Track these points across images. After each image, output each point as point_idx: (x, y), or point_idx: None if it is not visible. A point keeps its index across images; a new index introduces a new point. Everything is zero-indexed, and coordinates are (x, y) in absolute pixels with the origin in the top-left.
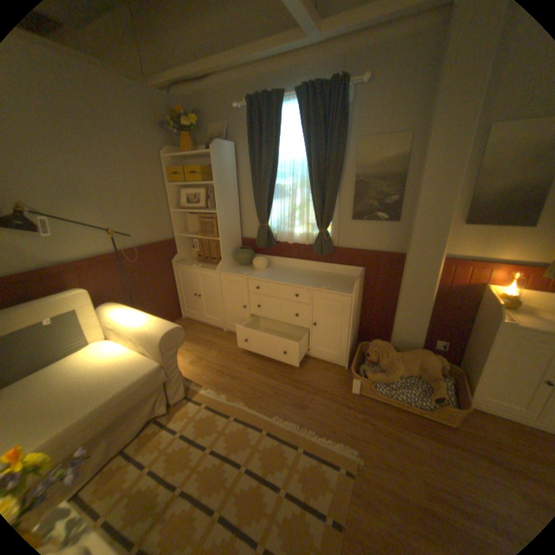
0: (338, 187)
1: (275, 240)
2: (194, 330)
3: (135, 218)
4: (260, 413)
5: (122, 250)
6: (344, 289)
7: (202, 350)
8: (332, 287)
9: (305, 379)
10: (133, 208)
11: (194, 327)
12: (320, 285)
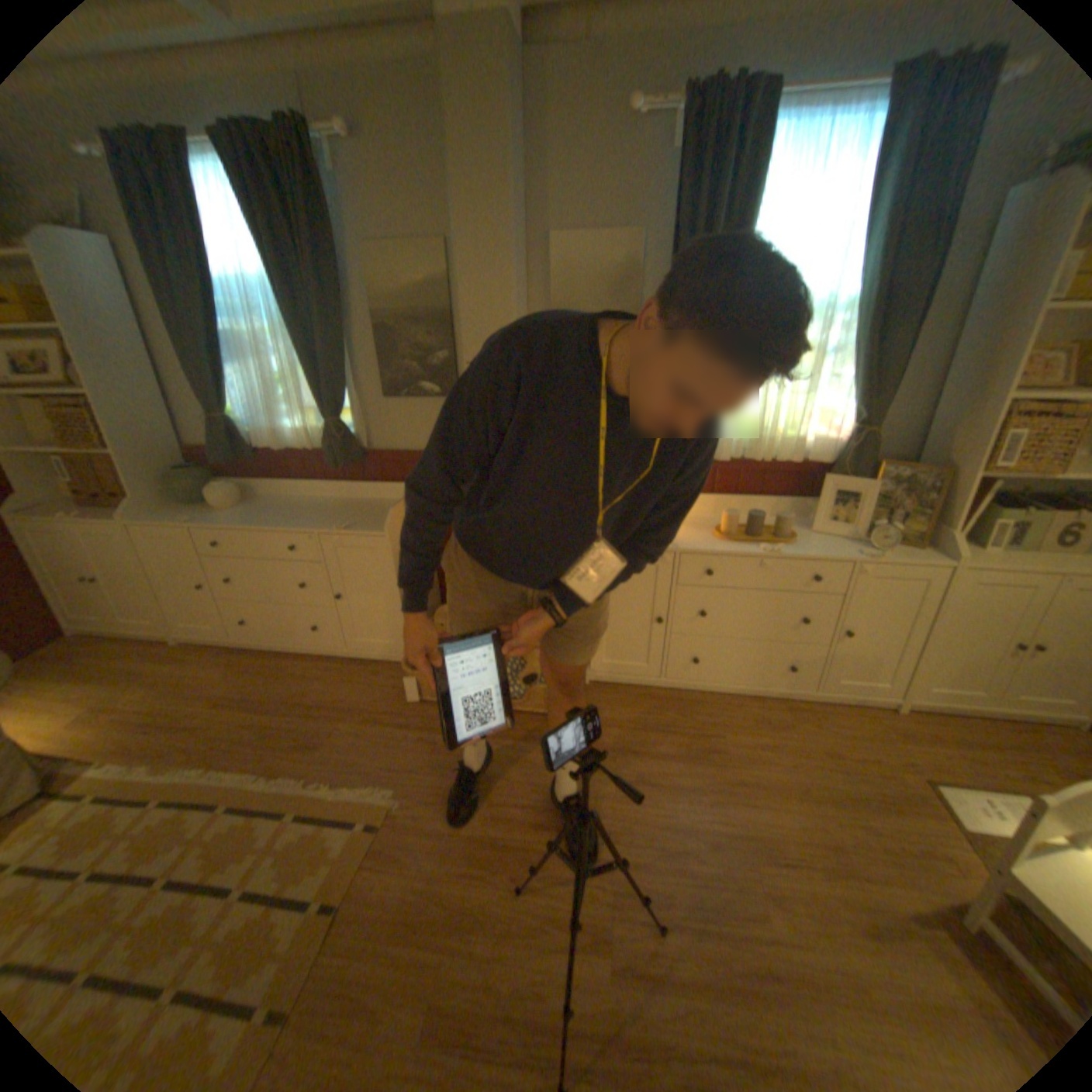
0: (342, 337)
1: (248, 446)
2: (94, 657)
3: None
4: (219, 779)
5: None
6: (376, 525)
7: (108, 694)
8: (356, 524)
9: (329, 700)
10: None
11: (94, 651)
12: (334, 524)
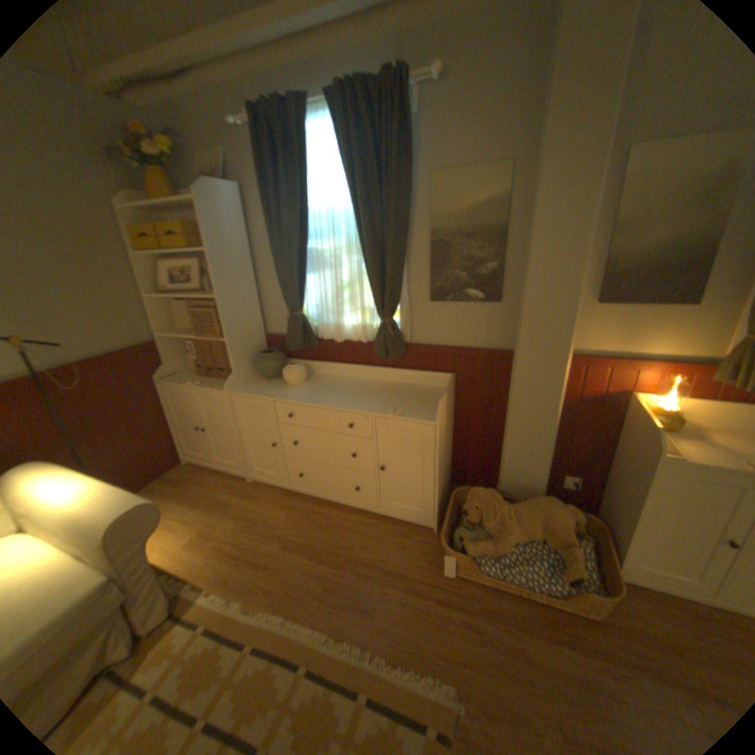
0: (405, 251)
1: (315, 337)
2: (198, 485)
3: (73, 314)
4: (297, 631)
5: (51, 370)
6: (423, 411)
7: (209, 521)
8: (405, 409)
9: (372, 558)
10: (67, 296)
11: (199, 479)
12: (386, 407)
